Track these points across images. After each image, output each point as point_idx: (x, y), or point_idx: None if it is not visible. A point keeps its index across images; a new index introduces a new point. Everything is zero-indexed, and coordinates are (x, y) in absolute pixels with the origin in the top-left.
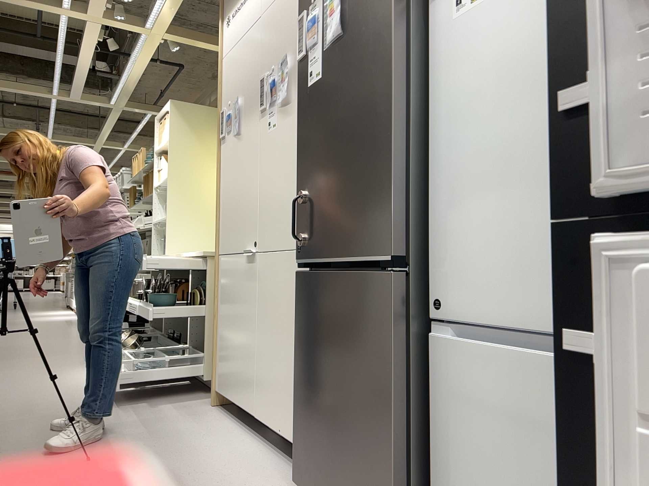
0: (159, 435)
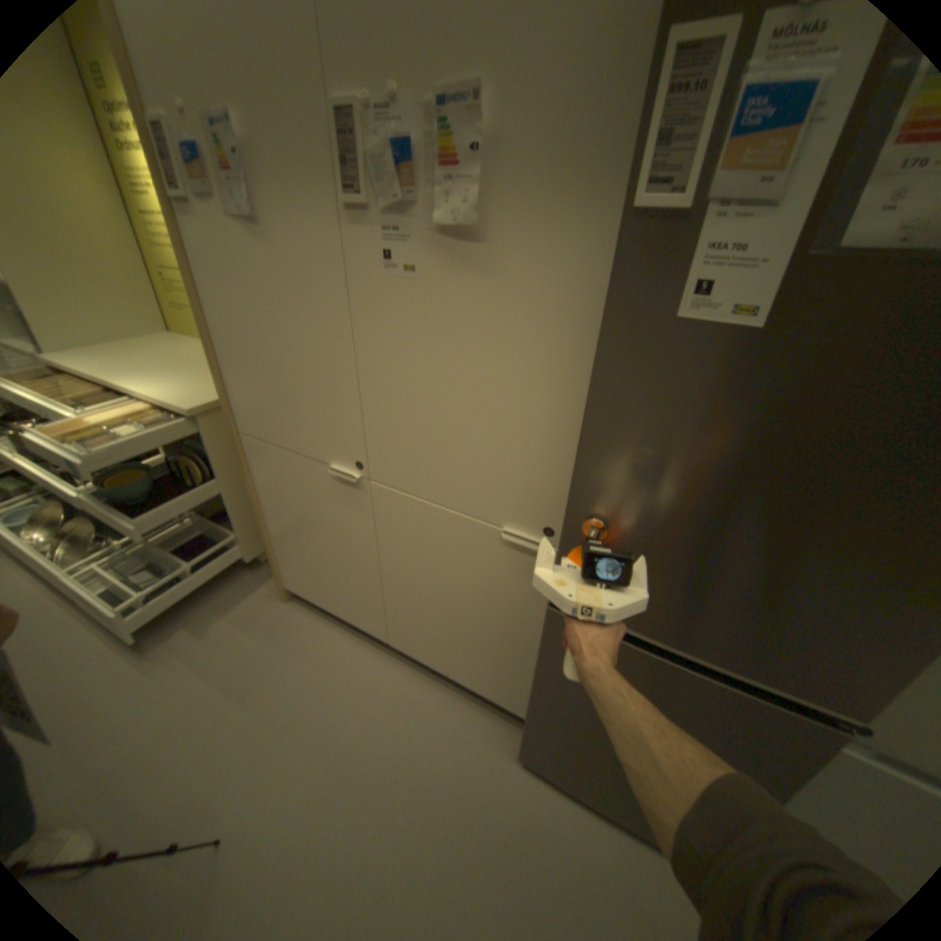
0: (267, 709)
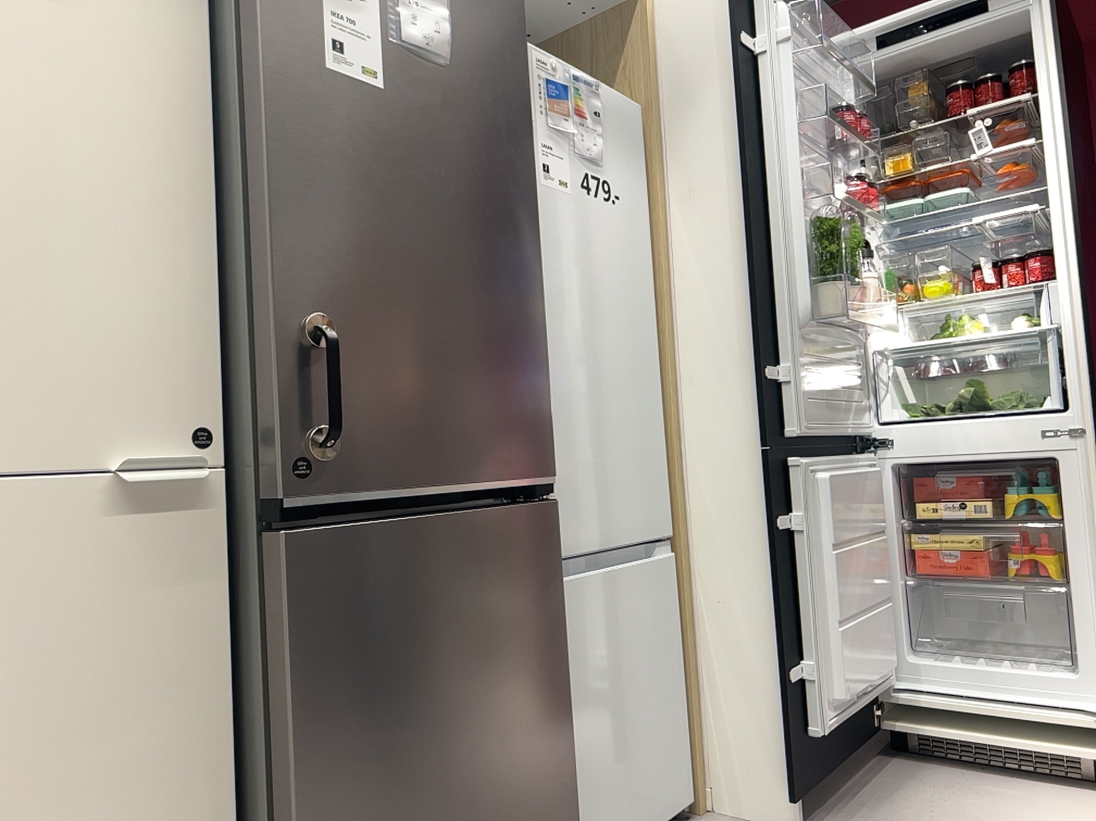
0: None
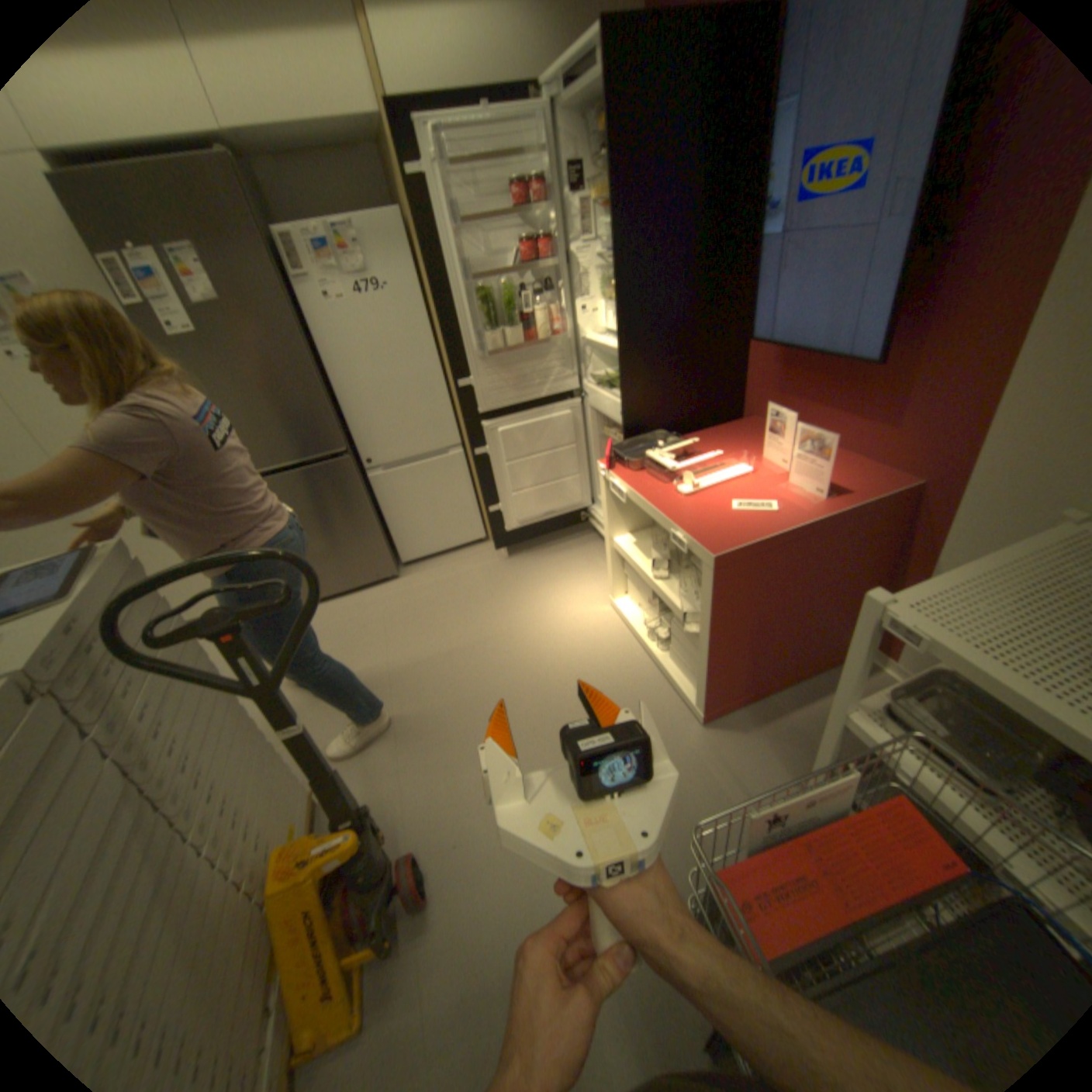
0: None
